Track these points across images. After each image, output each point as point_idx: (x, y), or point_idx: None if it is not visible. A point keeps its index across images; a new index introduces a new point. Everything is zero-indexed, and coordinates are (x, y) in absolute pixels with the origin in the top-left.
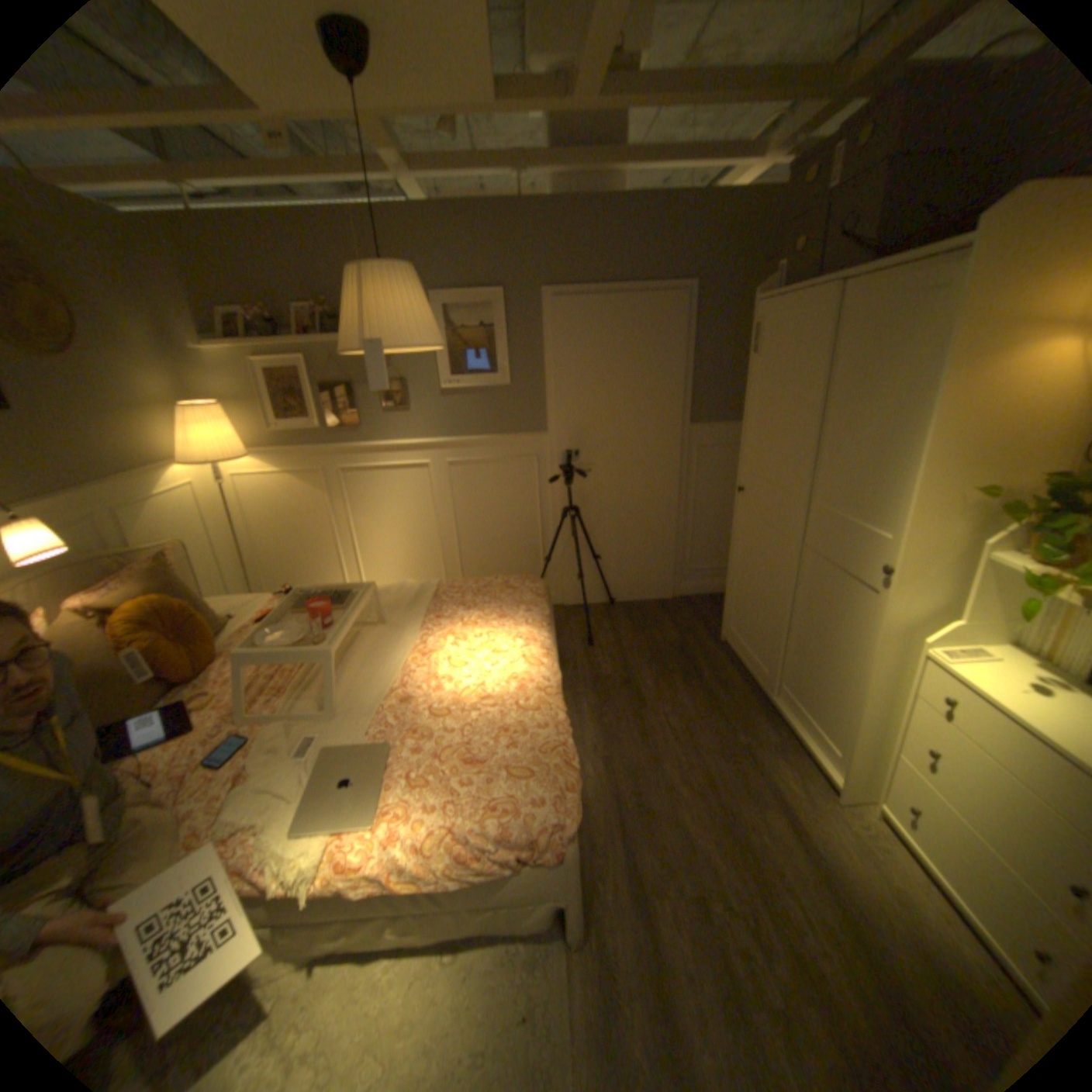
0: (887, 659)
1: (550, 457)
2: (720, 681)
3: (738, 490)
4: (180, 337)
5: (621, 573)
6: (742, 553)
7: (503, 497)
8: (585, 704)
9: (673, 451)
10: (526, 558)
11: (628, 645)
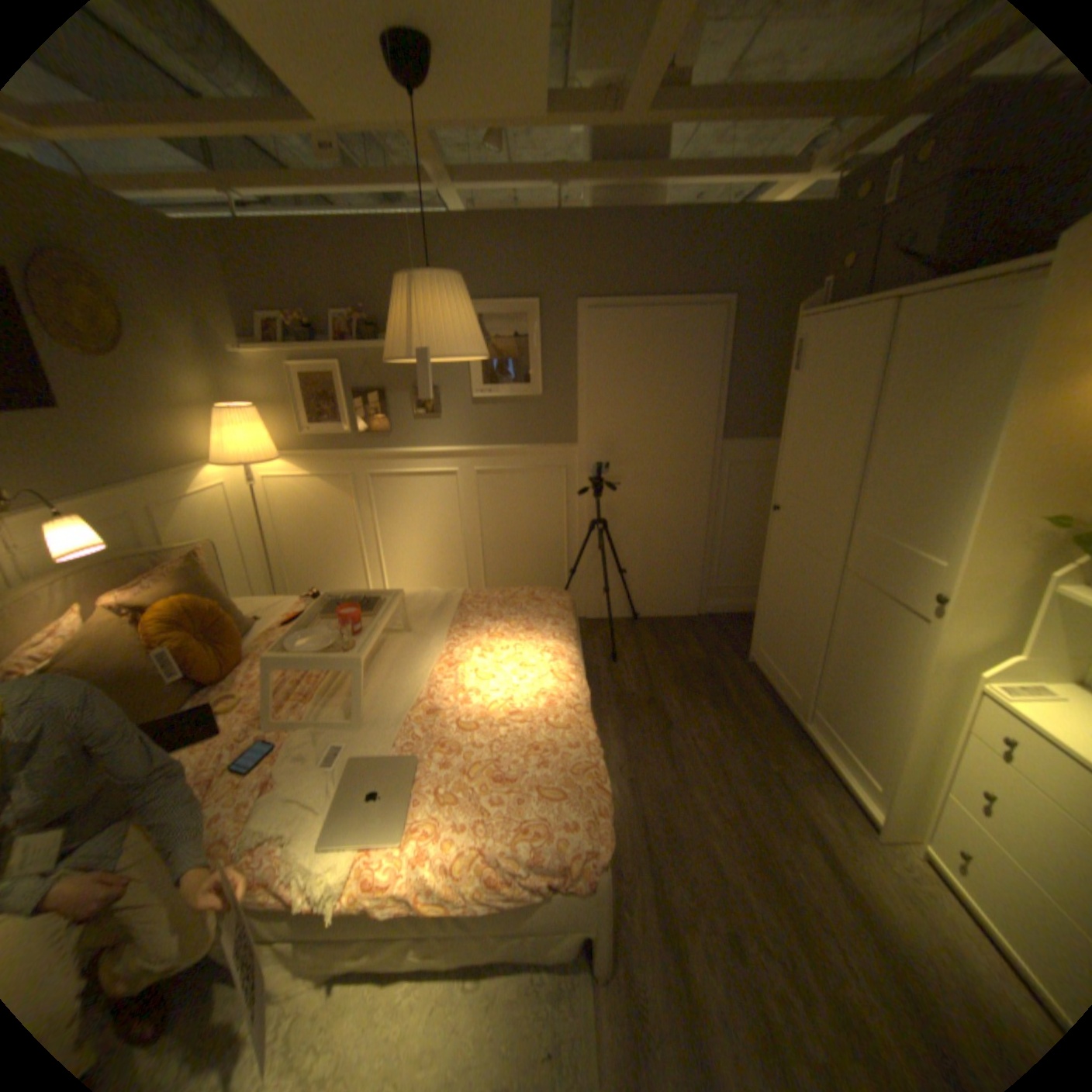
0: (939, 693)
1: (580, 468)
2: (749, 704)
3: (774, 508)
4: (221, 340)
5: (646, 588)
6: (775, 573)
7: (530, 507)
8: (610, 721)
9: (704, 466)
10: (551, 569)
11: (653, 662)
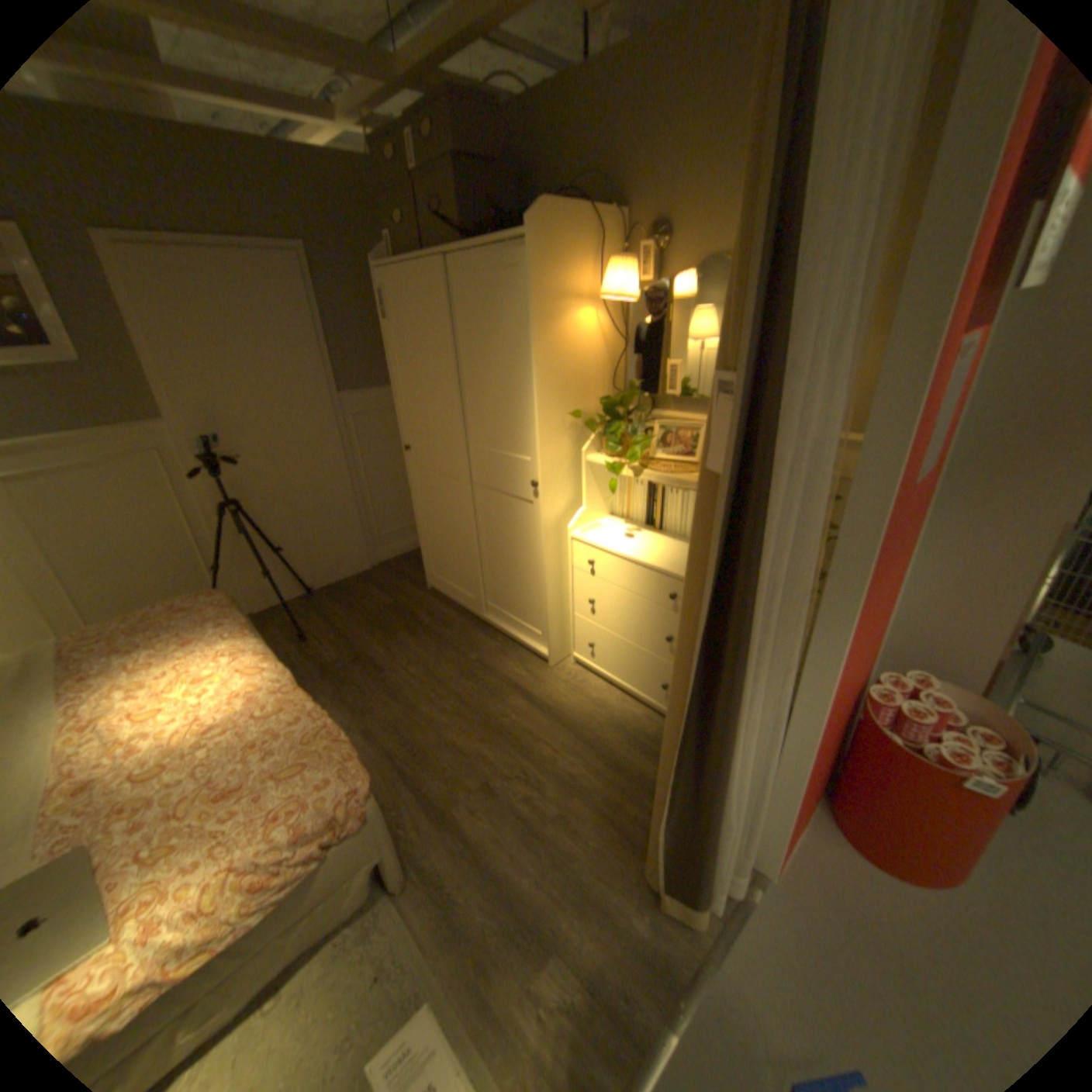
0: (549, 550)
1: (177, 448)
2: (438, 621)
3: (405, 449)
4: None
5: (309, 559)
6: (423, 505)
7: (120, 508)
8: (320, 696)
9: (328, 422)
10: (182, 575)
11: (343, 625)
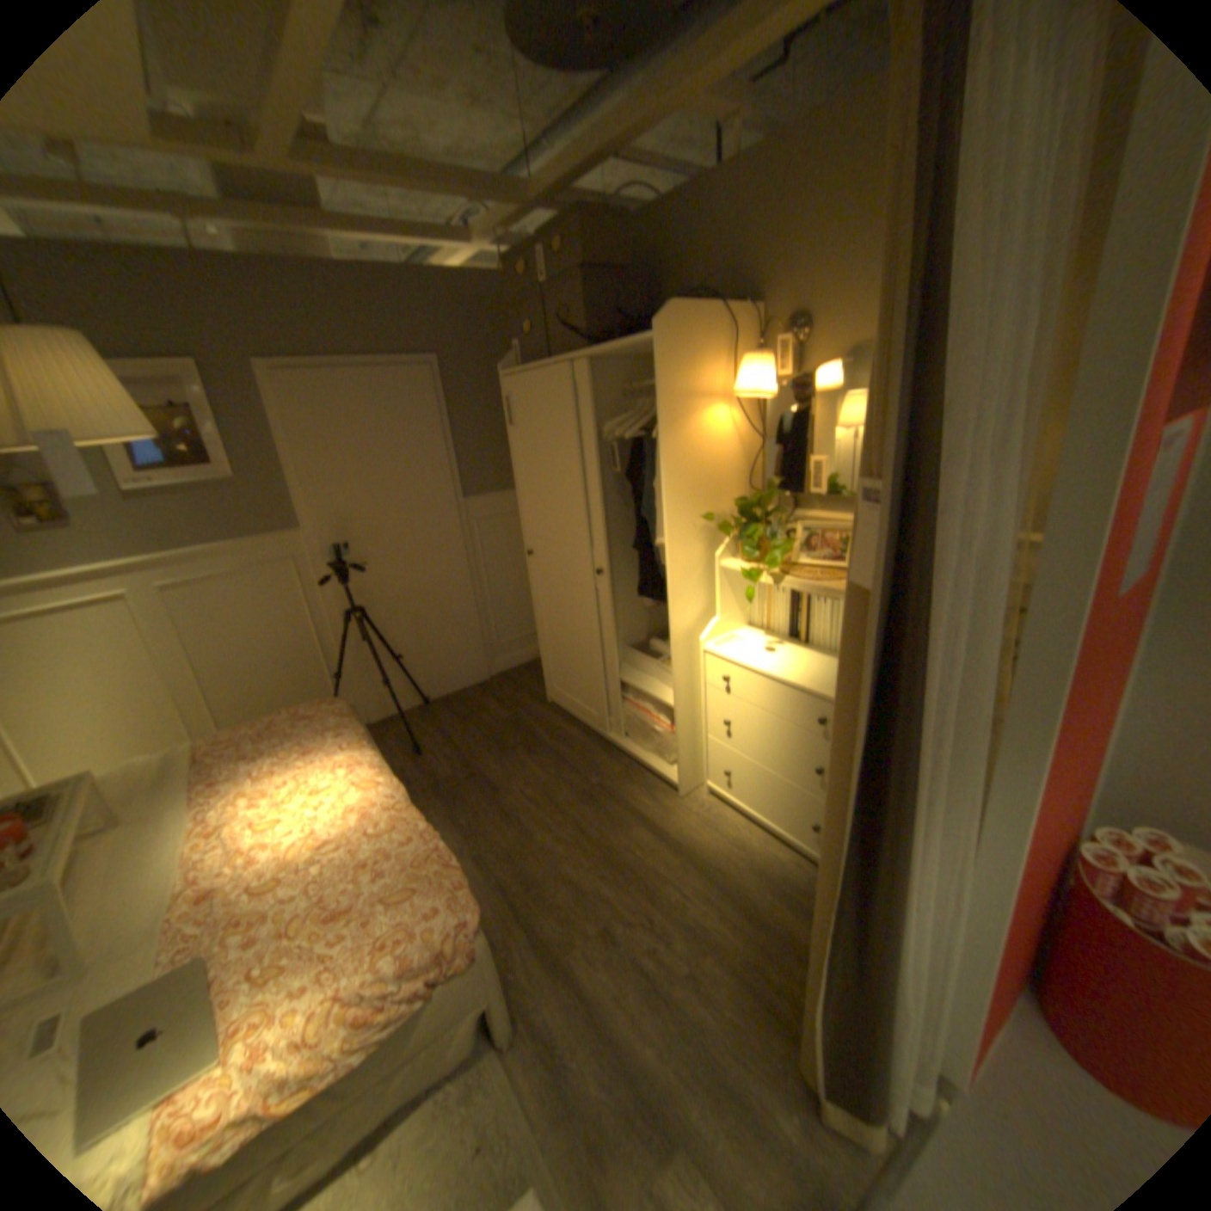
0: (679, 665)
1: (312, 557)
2: (558, 740)
3: (528, 555)
4: None
5: (429, 669)
6: (546, 614)
7: (257, 616)
8: (433, 816)
9: (453, 529)
10: (308, 682)
11: (459, 740)
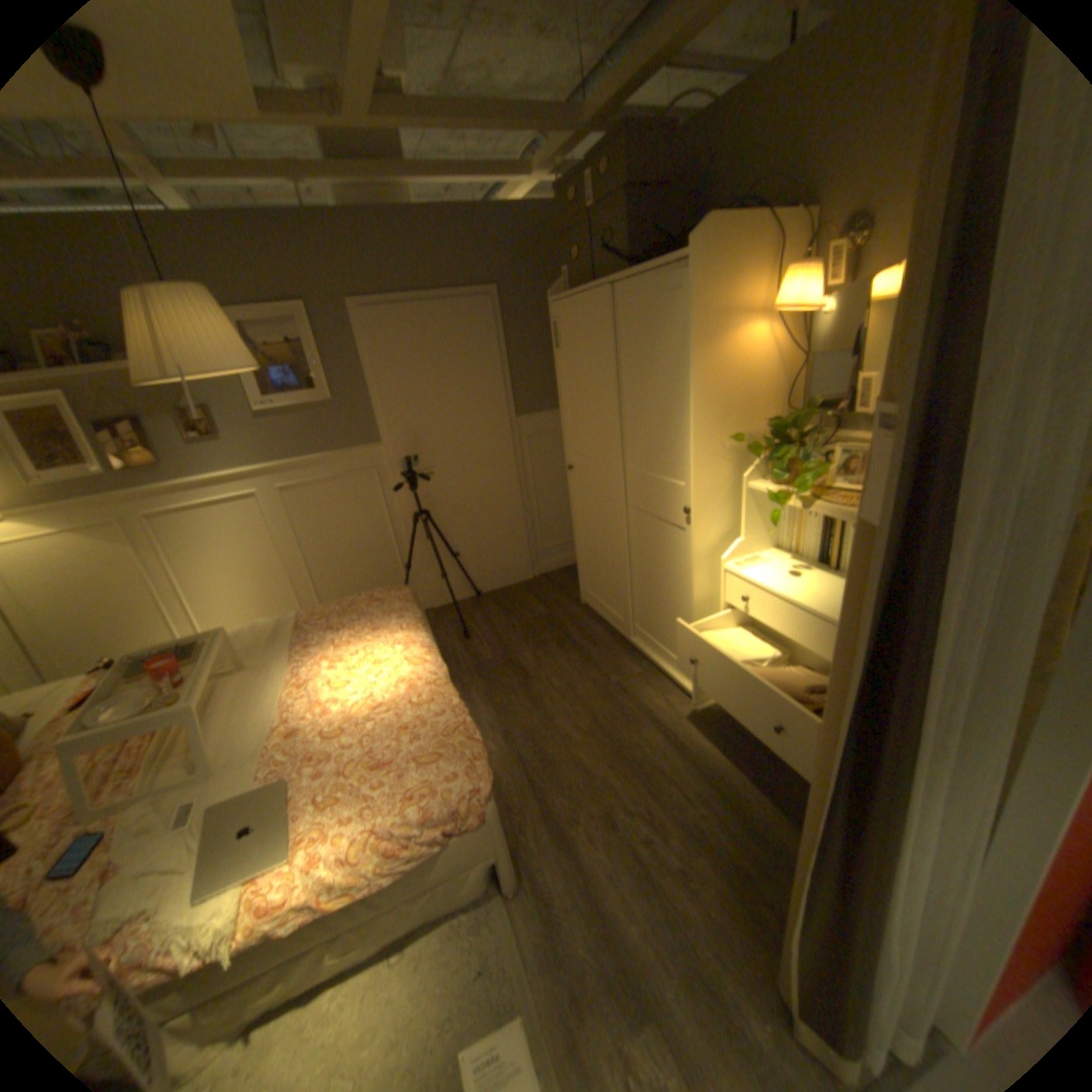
0: (700, 580)
1: (390, 466)
2: (587, 638)
3: (568, 469)
4: None
5: (482, 565)
6: (582, 523)
7: (348, 513)
8: (474, 691)
9: (506, 443)
10: (386, 570)
11: (502, 629)
